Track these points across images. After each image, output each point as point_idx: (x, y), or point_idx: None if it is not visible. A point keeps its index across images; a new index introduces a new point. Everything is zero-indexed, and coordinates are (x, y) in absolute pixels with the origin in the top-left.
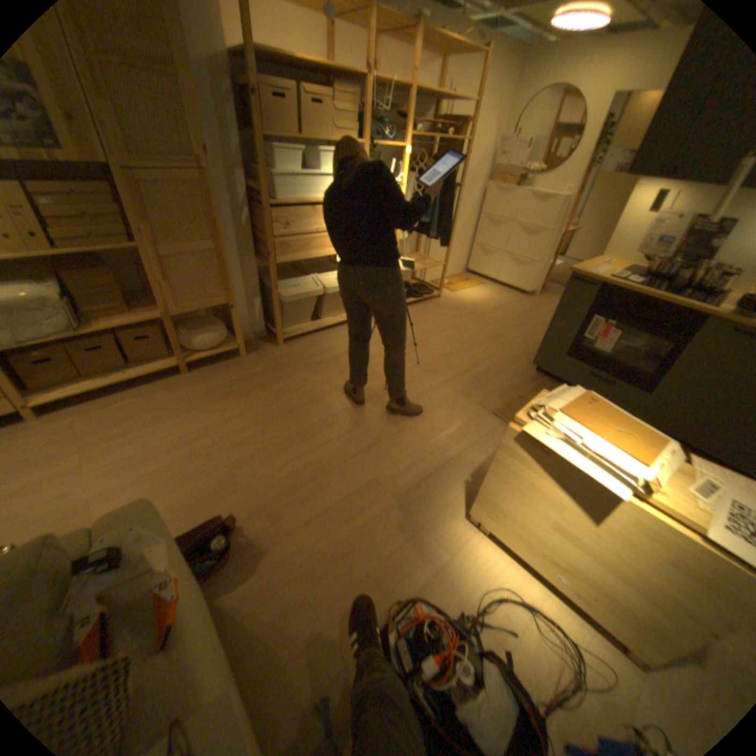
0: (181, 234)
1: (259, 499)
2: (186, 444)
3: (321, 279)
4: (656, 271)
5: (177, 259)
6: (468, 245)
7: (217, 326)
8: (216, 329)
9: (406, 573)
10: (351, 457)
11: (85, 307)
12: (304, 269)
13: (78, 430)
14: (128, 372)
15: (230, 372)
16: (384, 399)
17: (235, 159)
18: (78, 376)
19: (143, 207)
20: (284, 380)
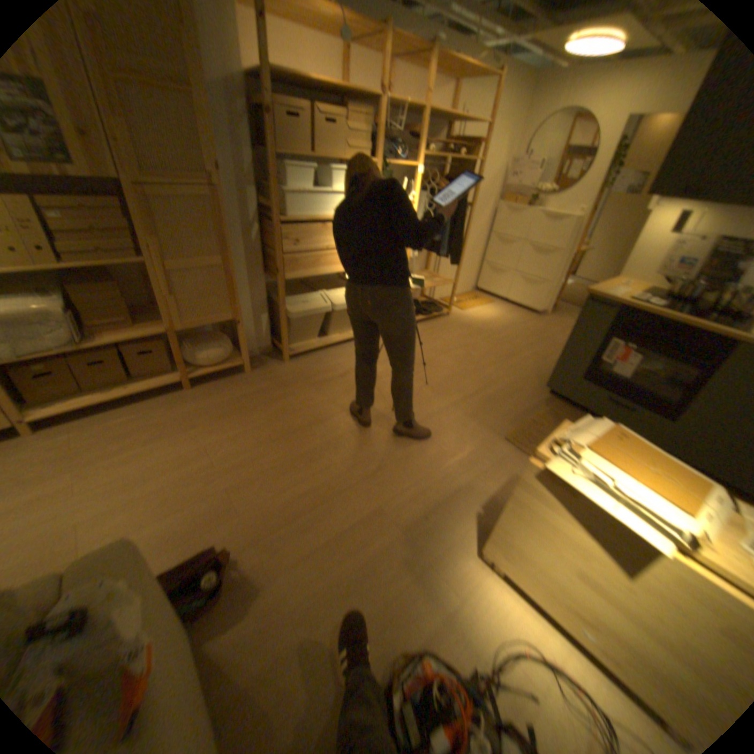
0: (189, 249)
1: (256, 528)
2: (183, 464)
3: (329, 295)
4: (678, 293)
5: (184, 273)
6: (478, 262)
7: (222, 341)
8: (221, 344)
9: (413, 618)
10: (355, 483)
11: (89, 320)
12: (313, 284)
13: (73, 447)
14: (129, 386)
15: (234, 388)
16: (390, 420)
17: (247, 175)
18: (77, 390)
19: (151, 220)
20: (288, 397)
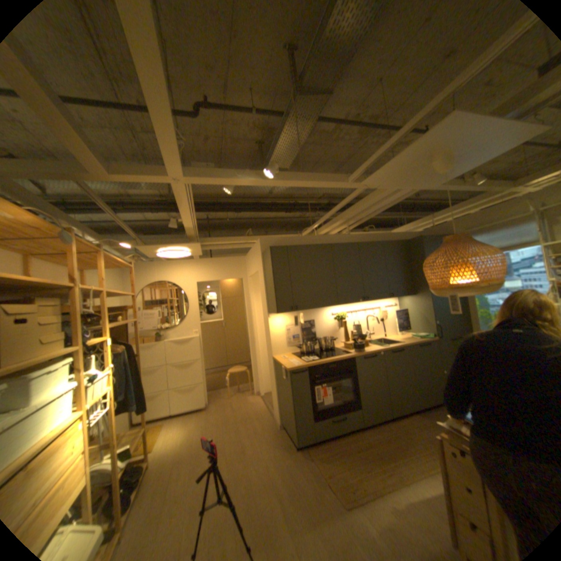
0: None
1: None
2: None
3: None
4: (308, 351)
5: None
6: None
7: None
8: None
9: None
10: None
11: None
12: None
13: None
14: None
15: None
16: None
17: None
18: None
19: None
20: None
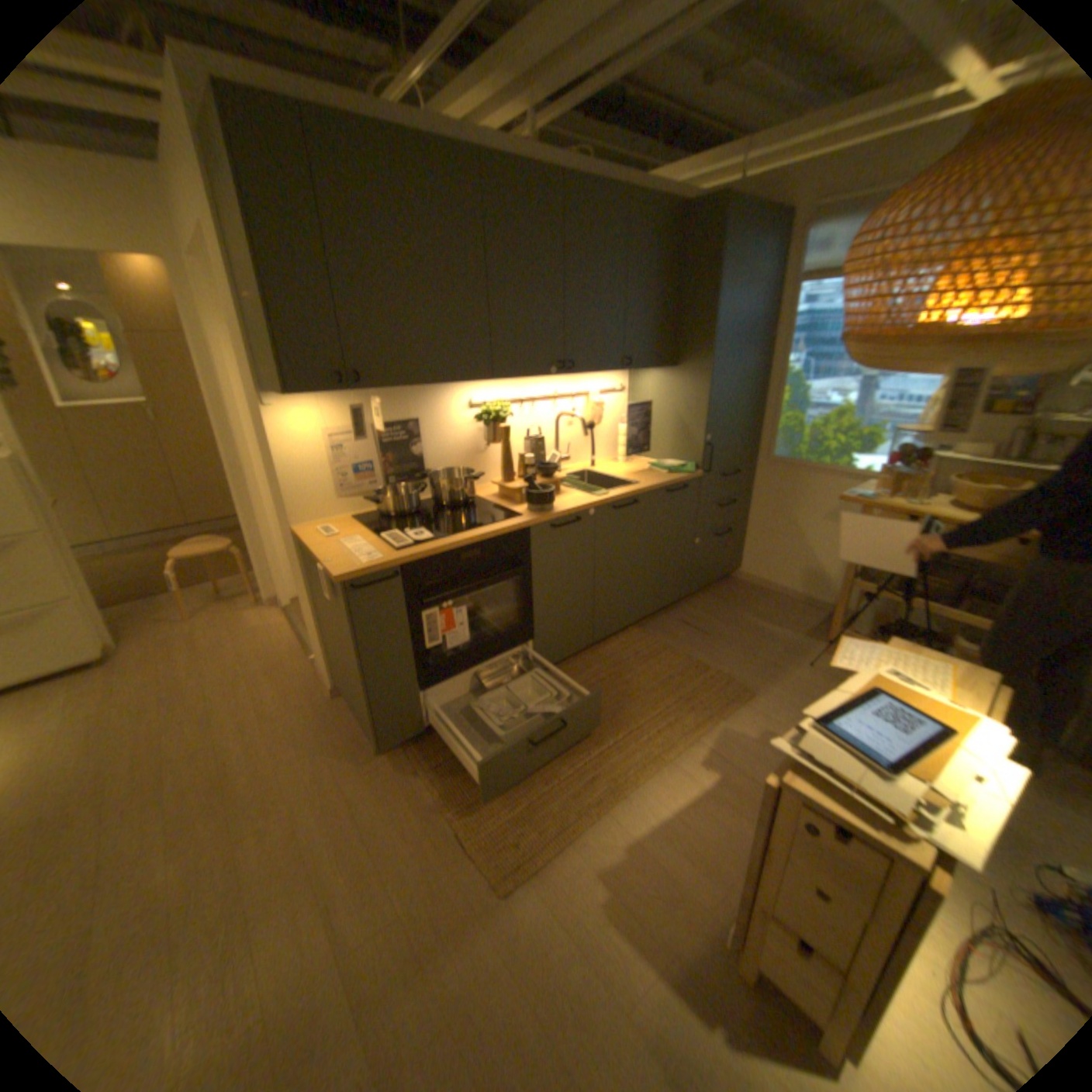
0: None
1: None
2: None
3: None
4: (402, 511)
5: None
6: None
7: None
8: None
9: None
10: None
11: None
12: None
13: None
14: None
15: None
16: None
17: None
18: None
19: None
20: None
